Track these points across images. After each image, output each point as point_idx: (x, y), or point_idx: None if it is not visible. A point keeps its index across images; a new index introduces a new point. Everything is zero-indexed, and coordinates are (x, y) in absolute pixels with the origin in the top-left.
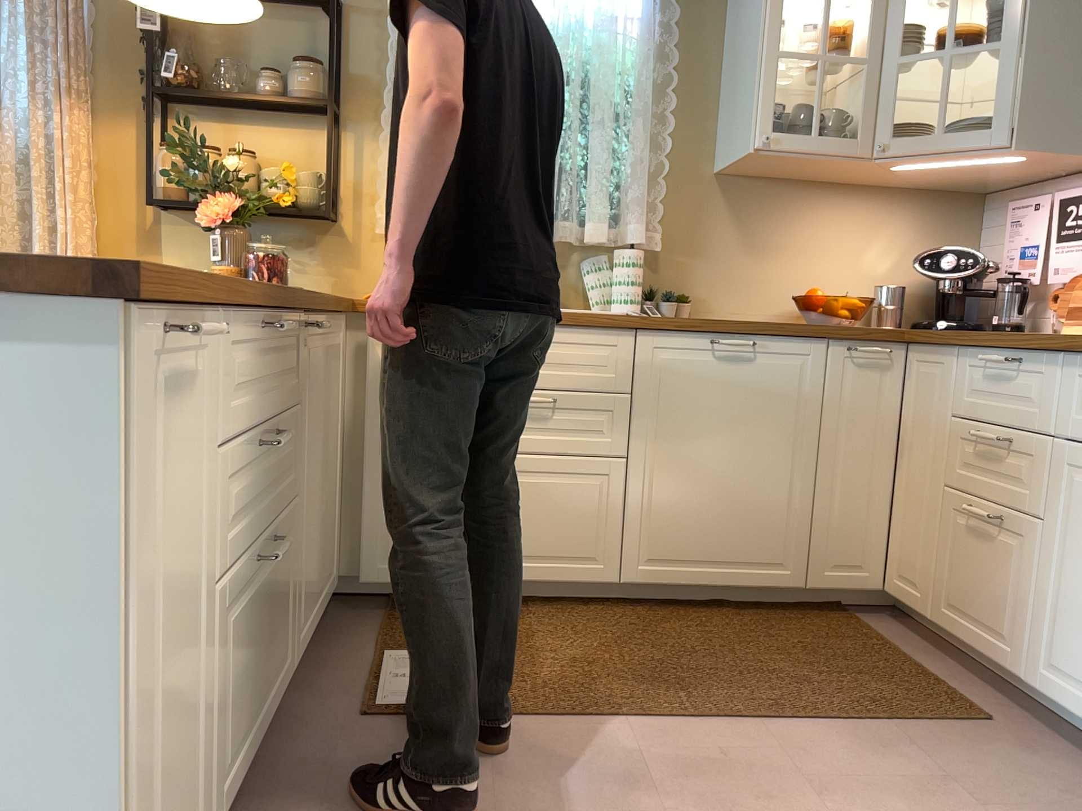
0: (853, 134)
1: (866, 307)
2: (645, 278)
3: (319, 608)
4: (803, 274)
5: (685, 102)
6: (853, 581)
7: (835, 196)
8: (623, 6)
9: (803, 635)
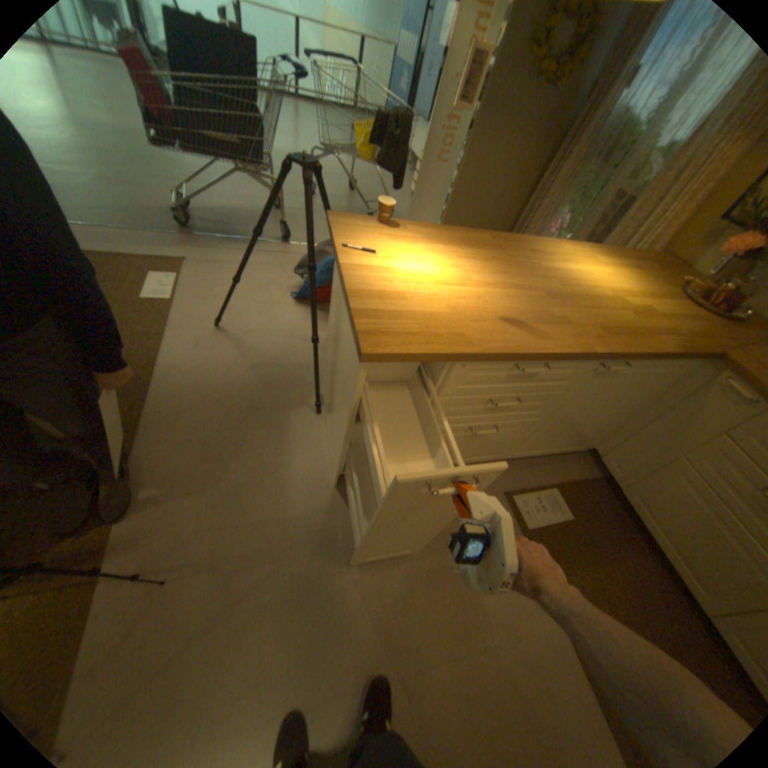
0: None
1: None
2: None
3: (553, 453)
4: None
5: None
6: None
7: None
8: None
9: None
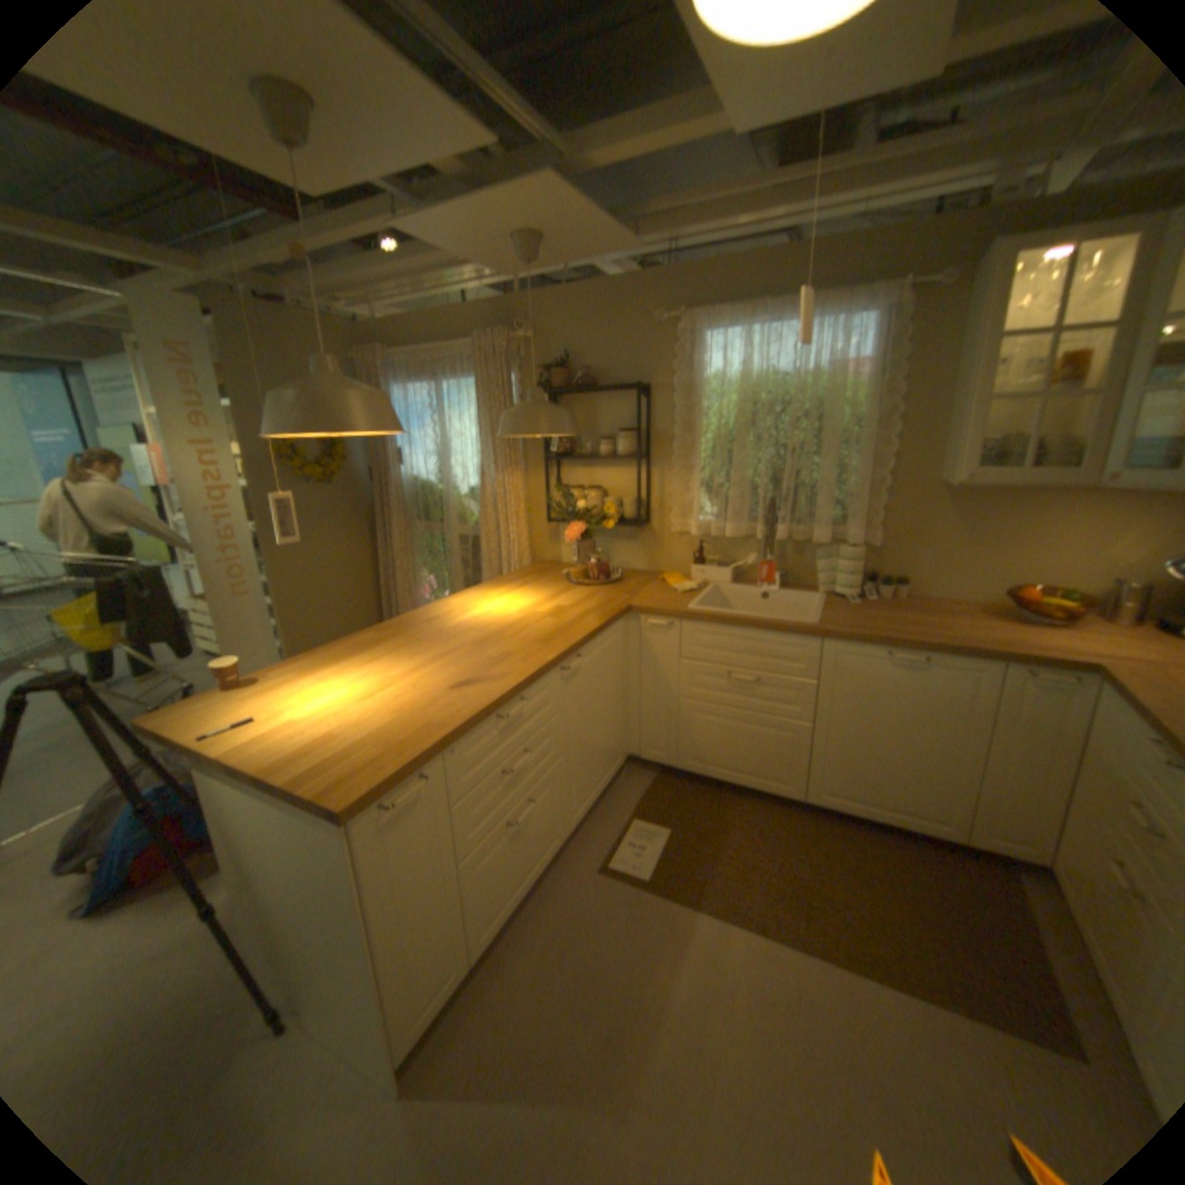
0: (1078, 461)
1: (1086, 611)
2: (867, 564)
3: (599, 789)
4: (1029, 564)
5: (913, 422)
6: (1016, 853)
7: (1075, 493)
8: (855, 352)
9: (947, 888)
